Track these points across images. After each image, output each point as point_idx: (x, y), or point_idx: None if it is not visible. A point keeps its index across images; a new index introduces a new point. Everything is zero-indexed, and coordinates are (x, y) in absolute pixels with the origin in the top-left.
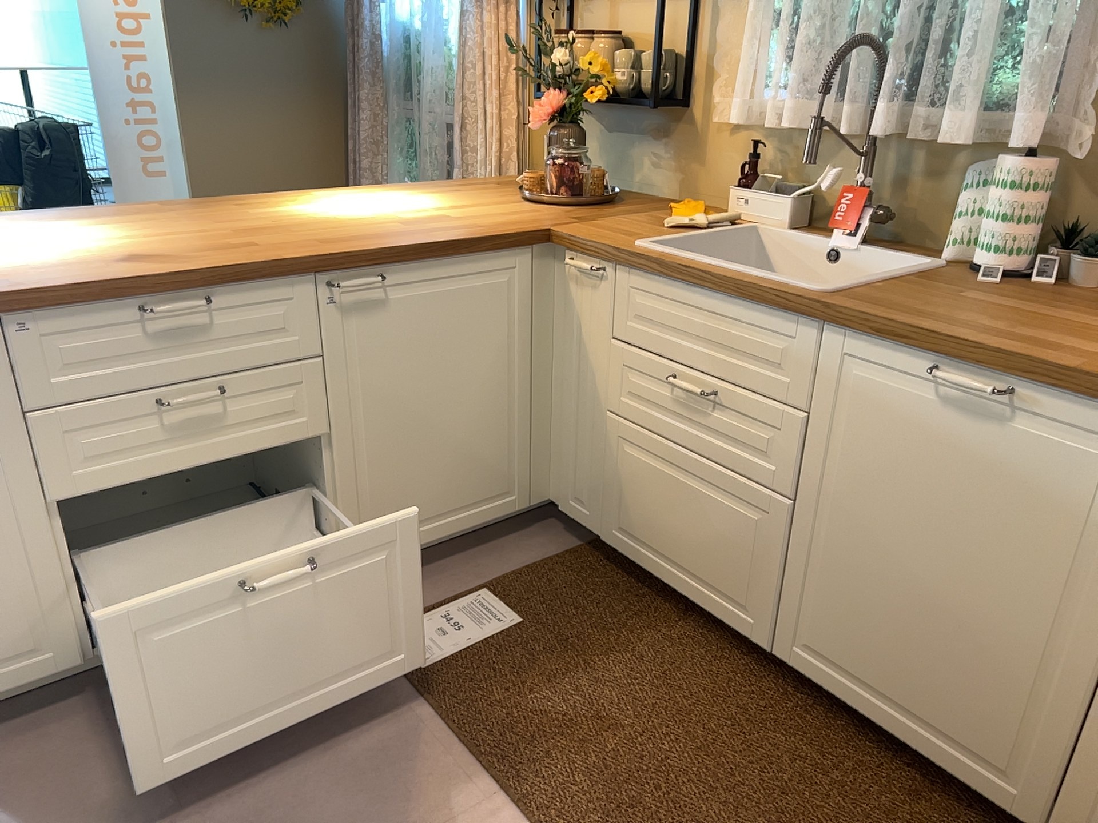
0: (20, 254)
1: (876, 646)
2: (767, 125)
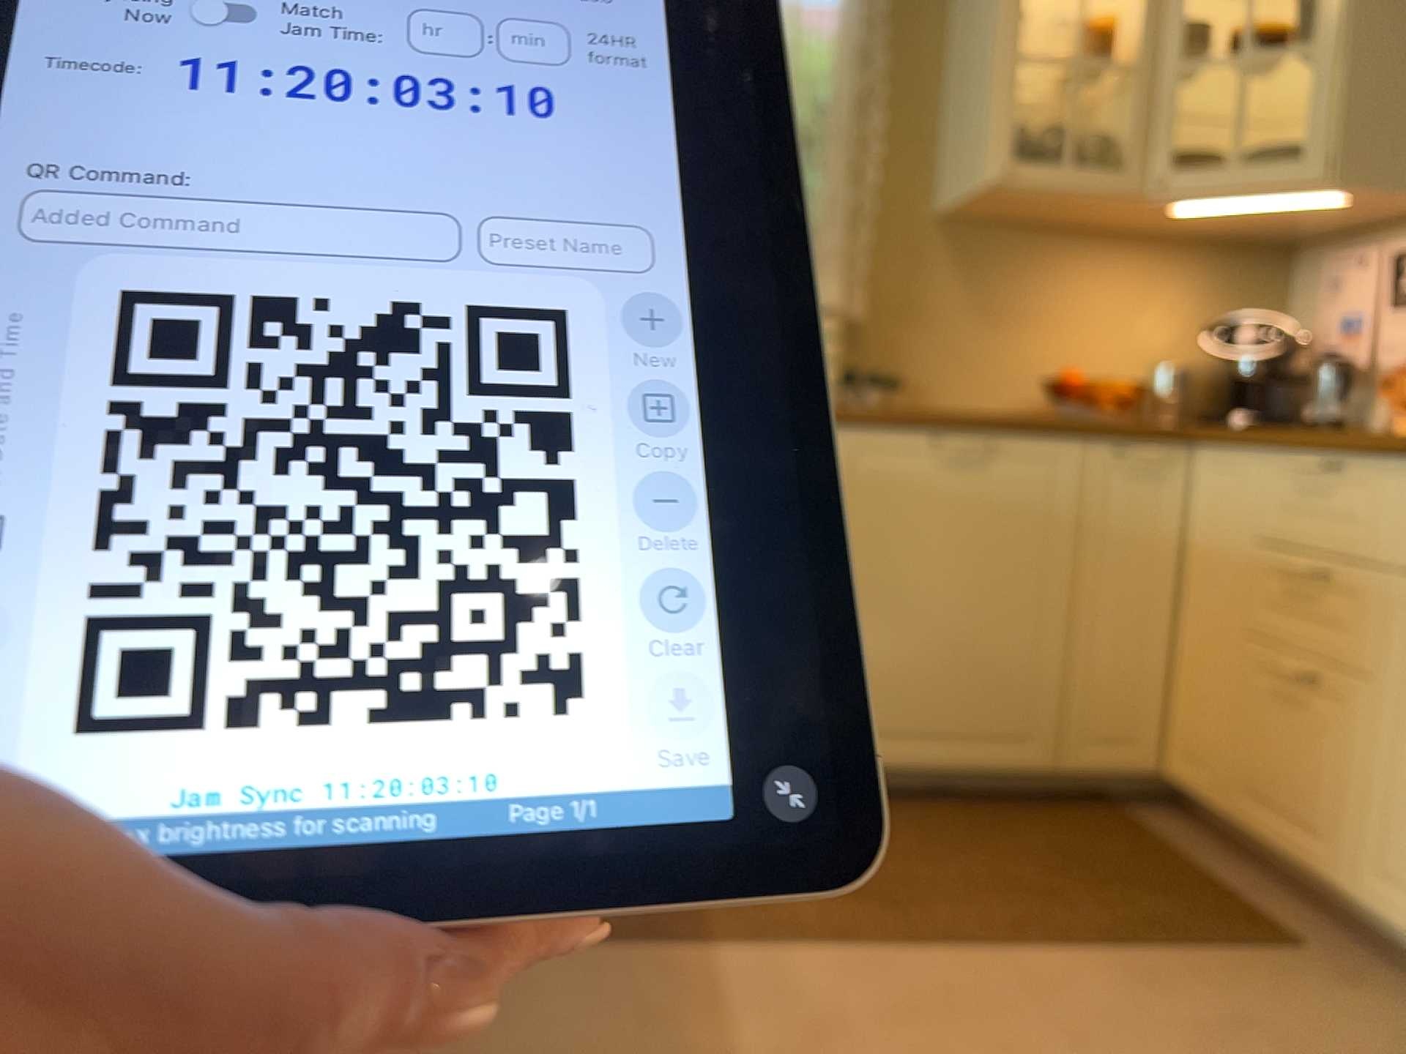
0: None
1: (915, 696)
2: None
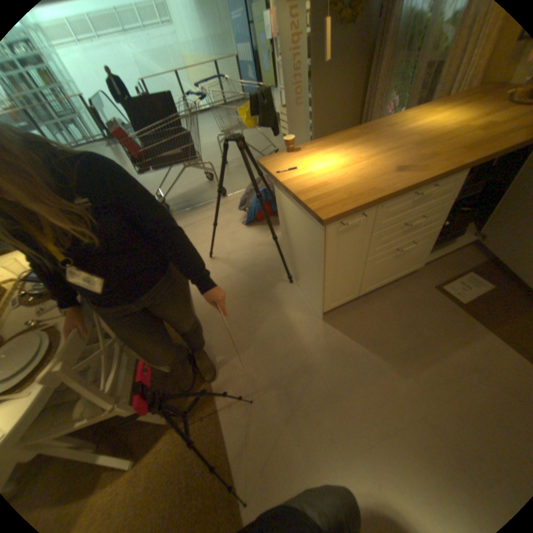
0: (352, 169)
1: None
2: None
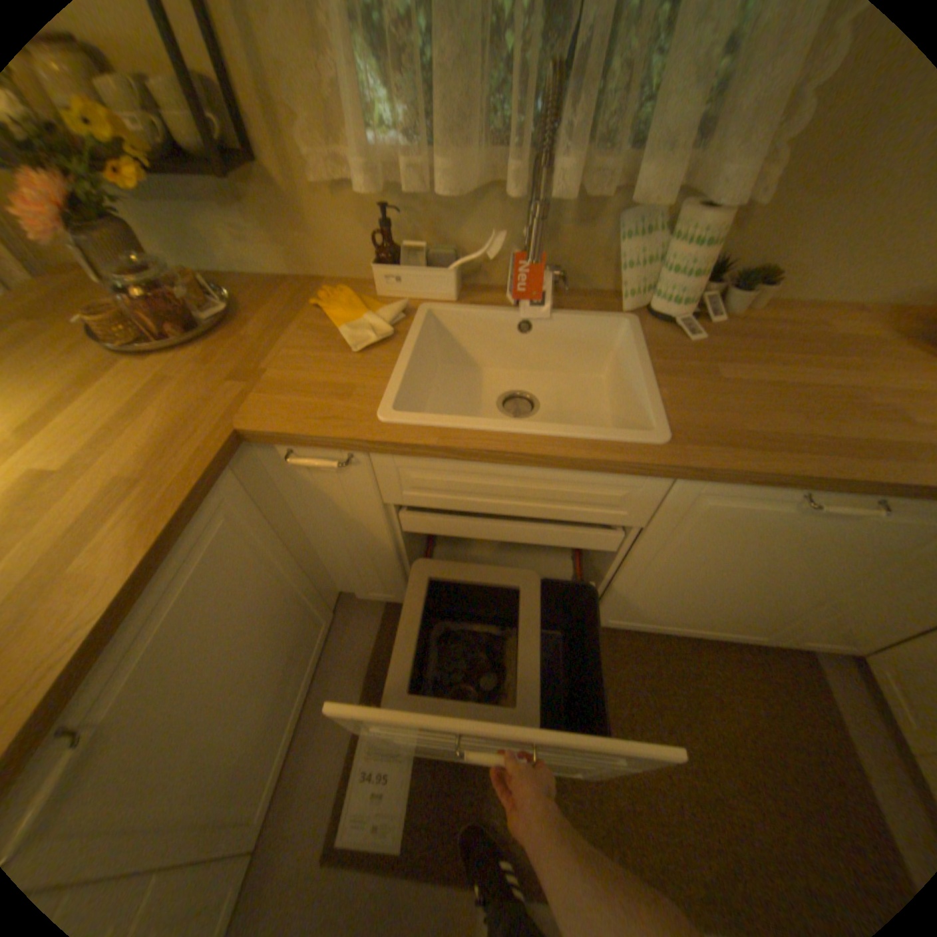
0: None
1: (683, 614)
2: (407, 185)
